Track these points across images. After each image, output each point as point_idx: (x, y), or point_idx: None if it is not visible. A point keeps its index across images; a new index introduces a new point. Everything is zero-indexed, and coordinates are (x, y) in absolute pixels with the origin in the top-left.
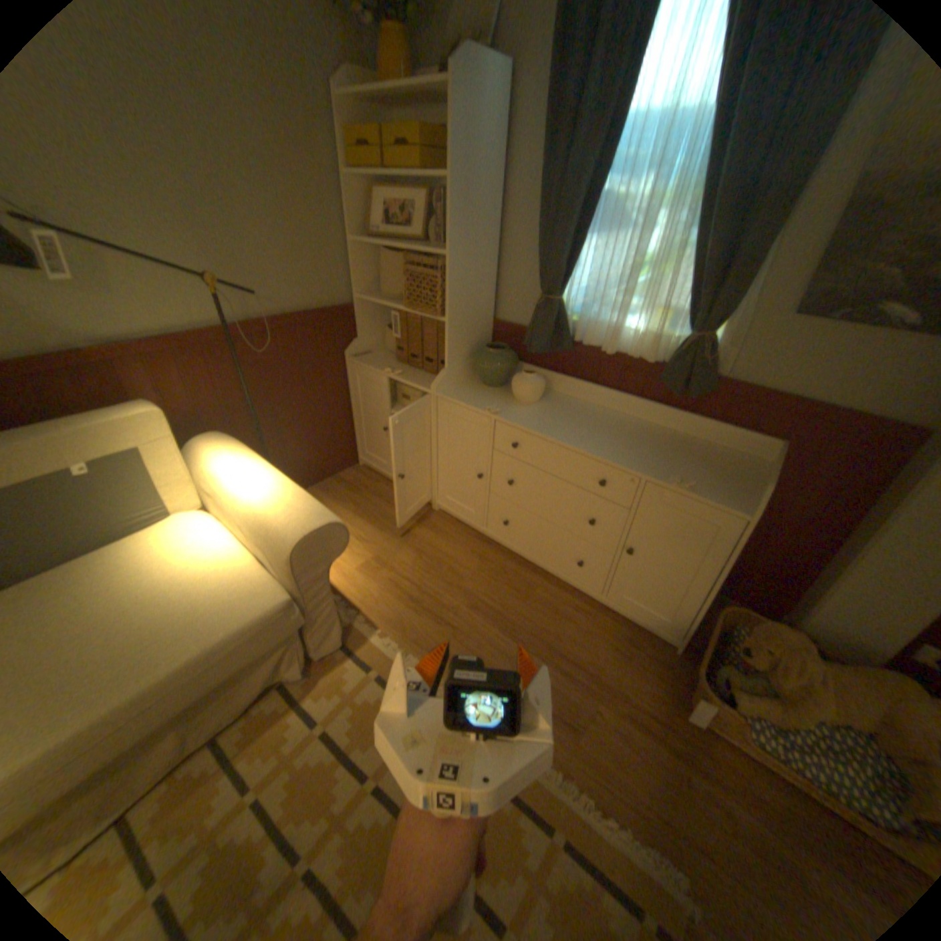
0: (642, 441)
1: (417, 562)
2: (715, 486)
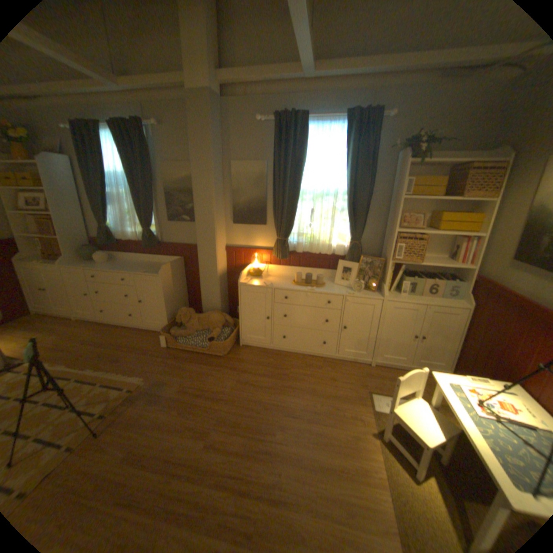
0: (139, 266)
1: (57, 339)
2: (153, 272)
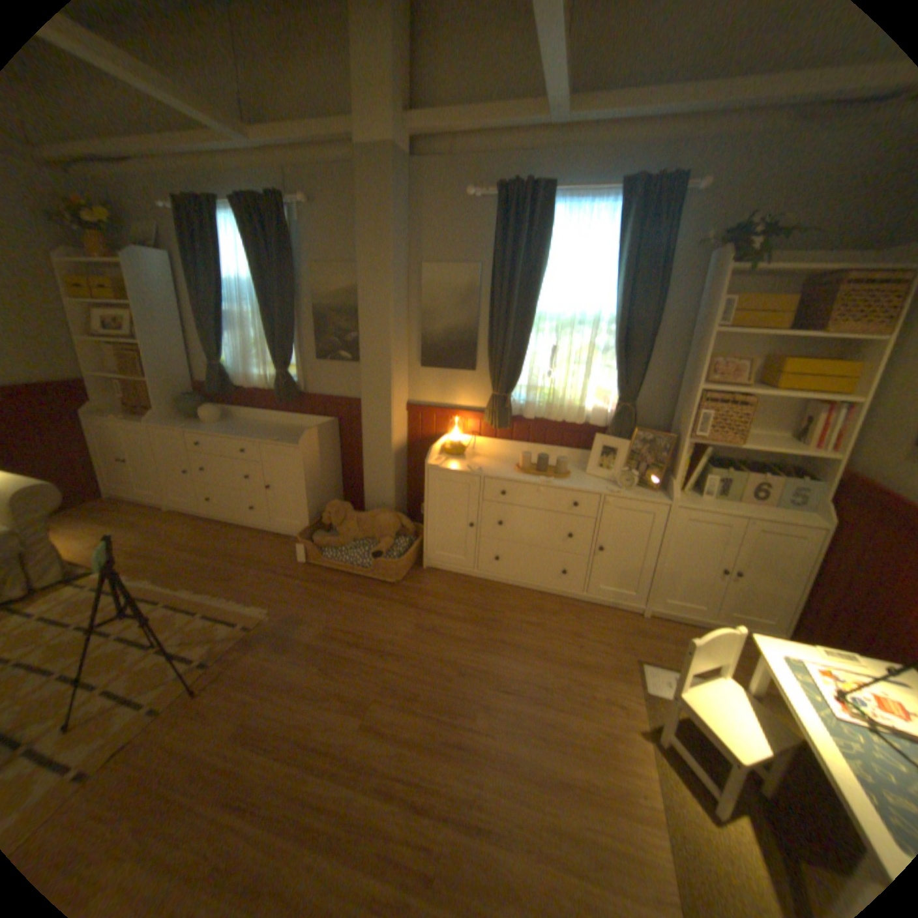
0: (268, 431)
1: (139, 539)
2: (291, 441)
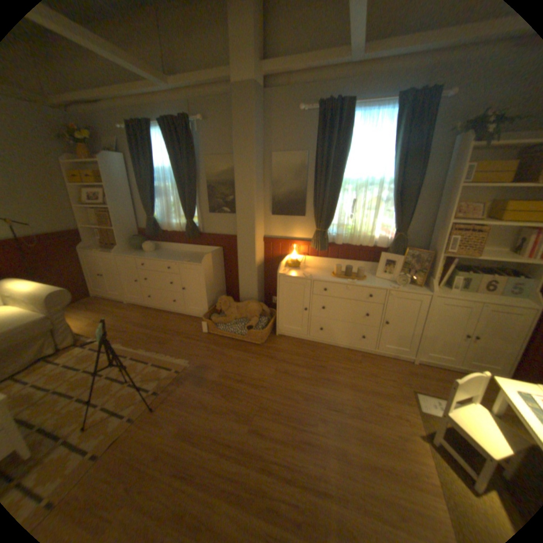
0: (182, 256)
1: (112, 320)
2: (196, 261)
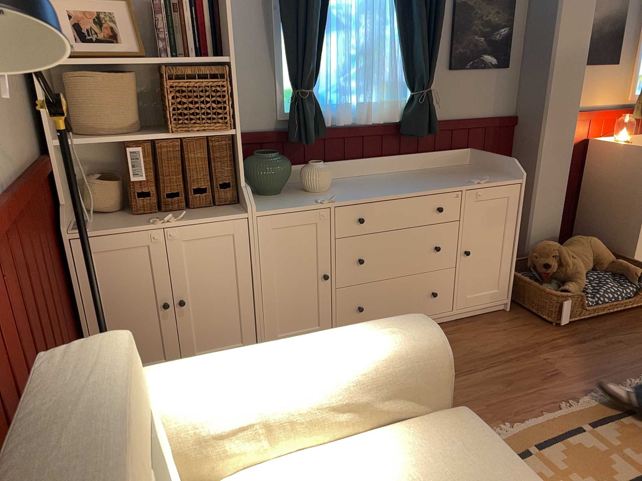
0: (421, 178)
1: None
2: (488, 178)
